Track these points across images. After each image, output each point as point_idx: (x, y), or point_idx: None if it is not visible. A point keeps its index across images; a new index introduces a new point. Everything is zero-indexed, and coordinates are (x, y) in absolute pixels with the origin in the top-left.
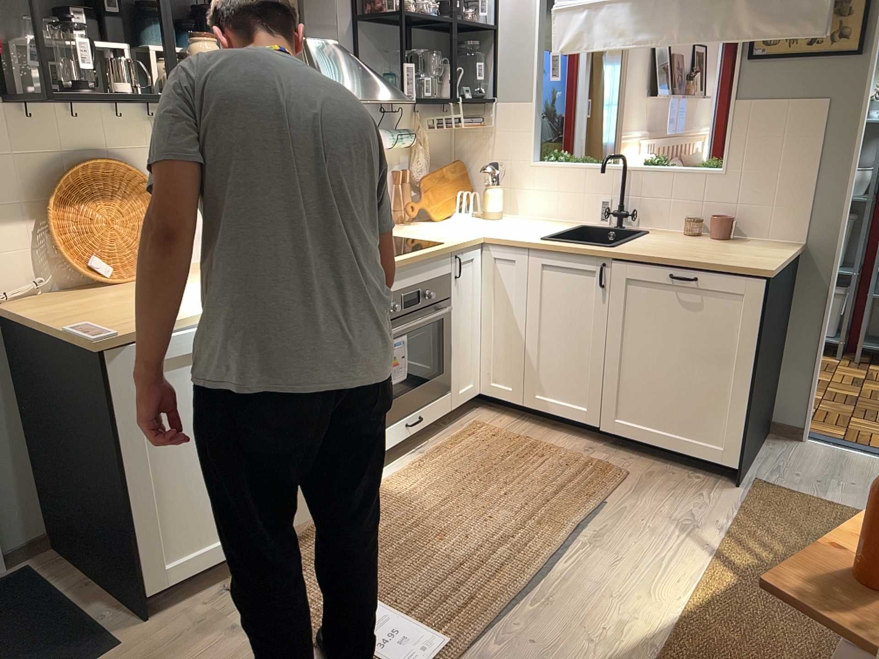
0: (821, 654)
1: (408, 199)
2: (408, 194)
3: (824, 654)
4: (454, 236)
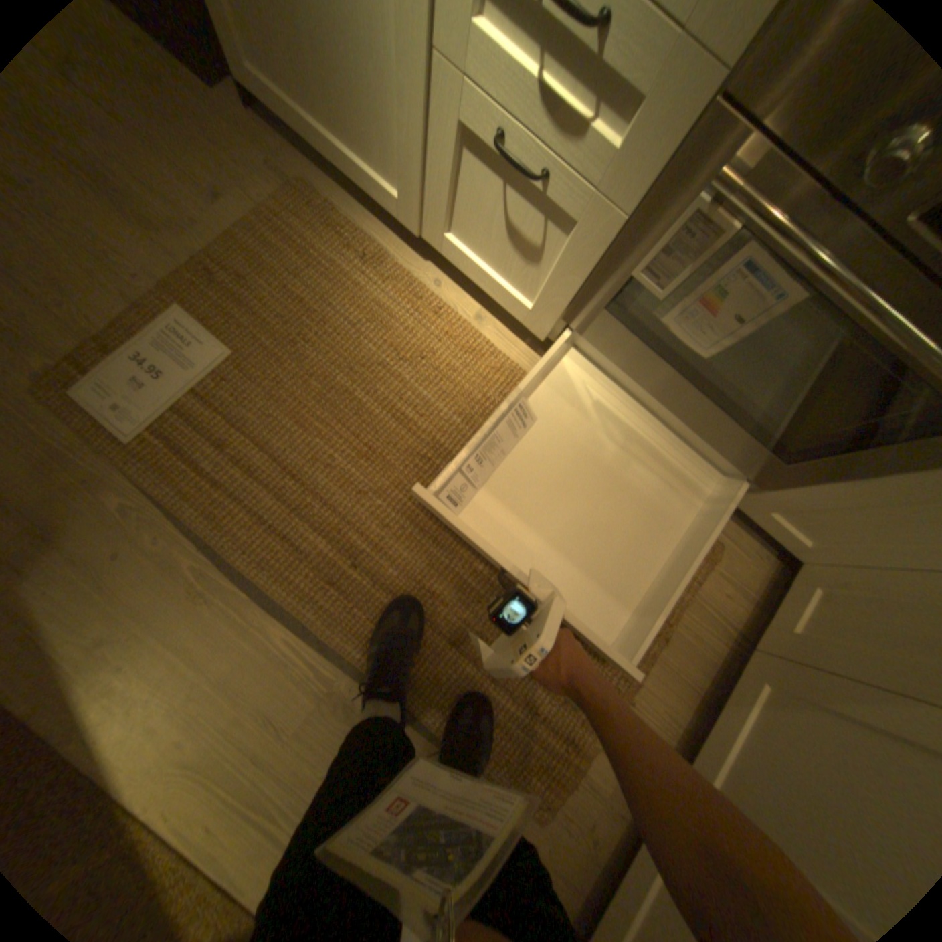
0: None
1: None
2: None
3: None
4: None
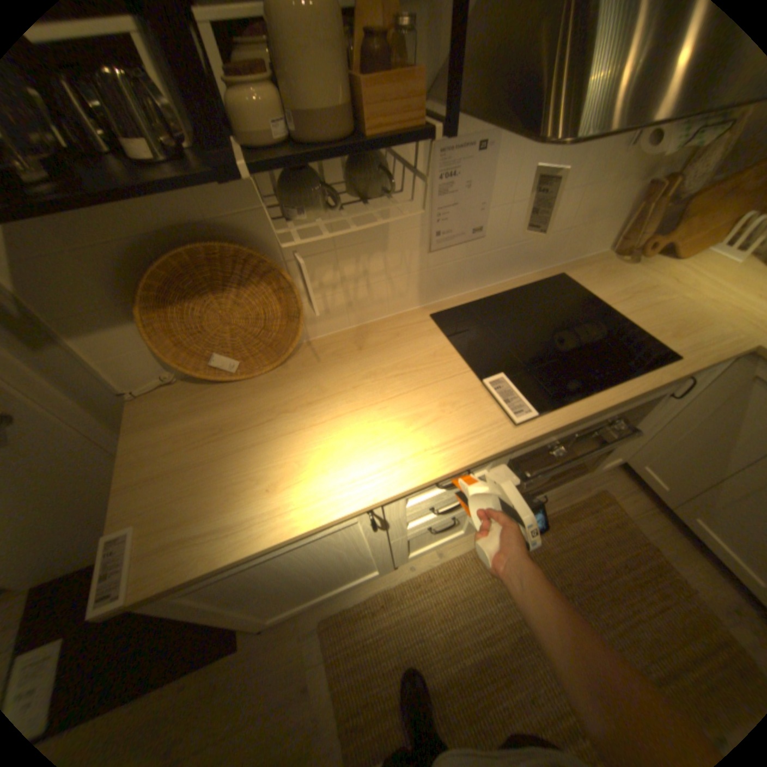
0: None
1: (653, 226)
2: (656, 219)
3: None
4: (702, 328)
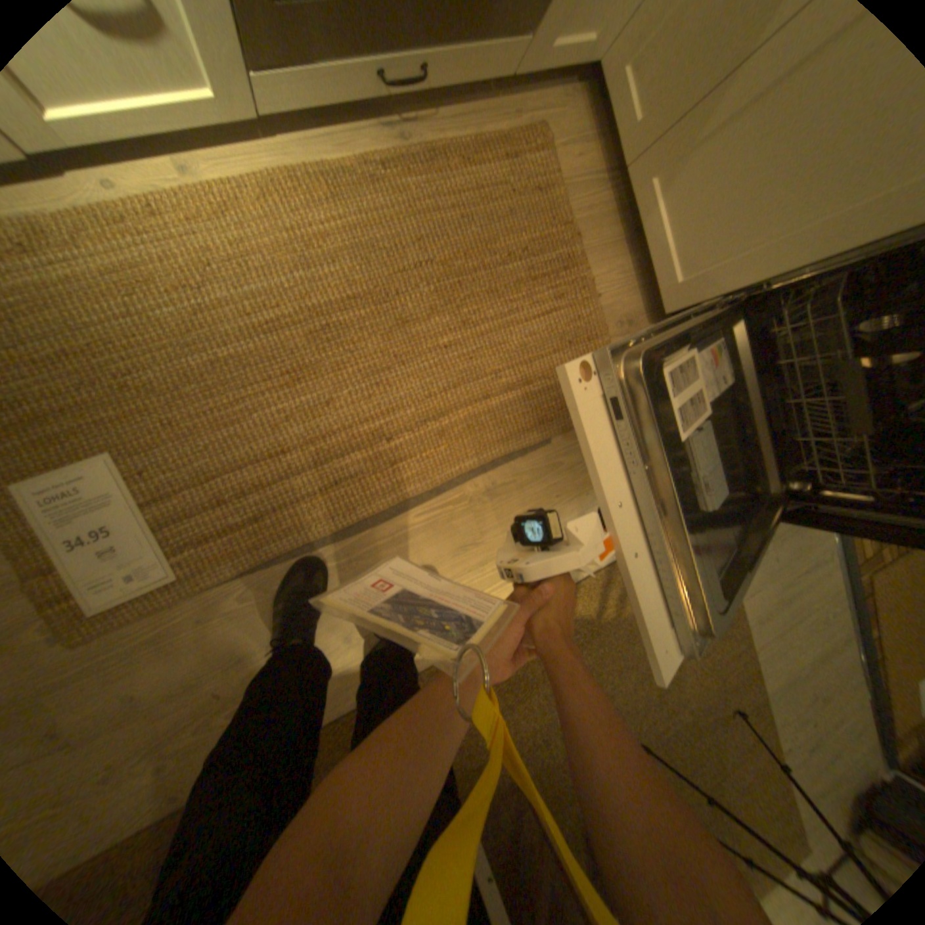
0: (527, 740)
1: None
2: None
3: (529, 739)
4: None
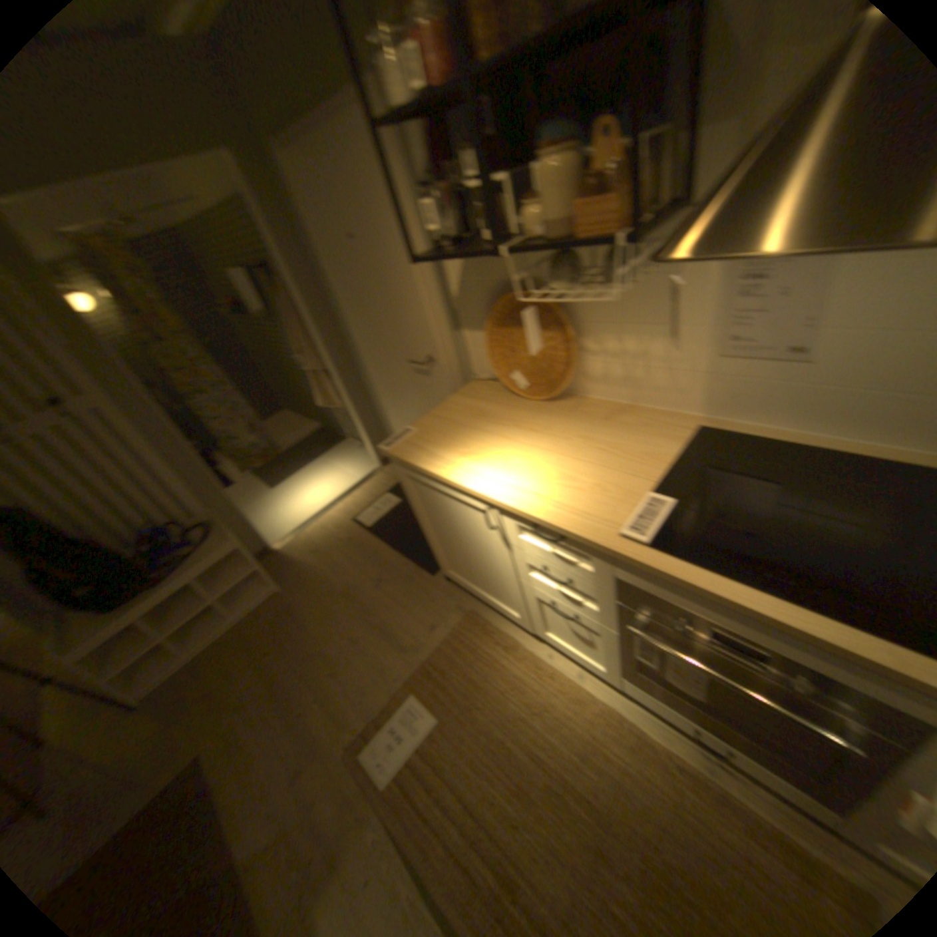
0: None
1: None
2: None
3: None
4: None
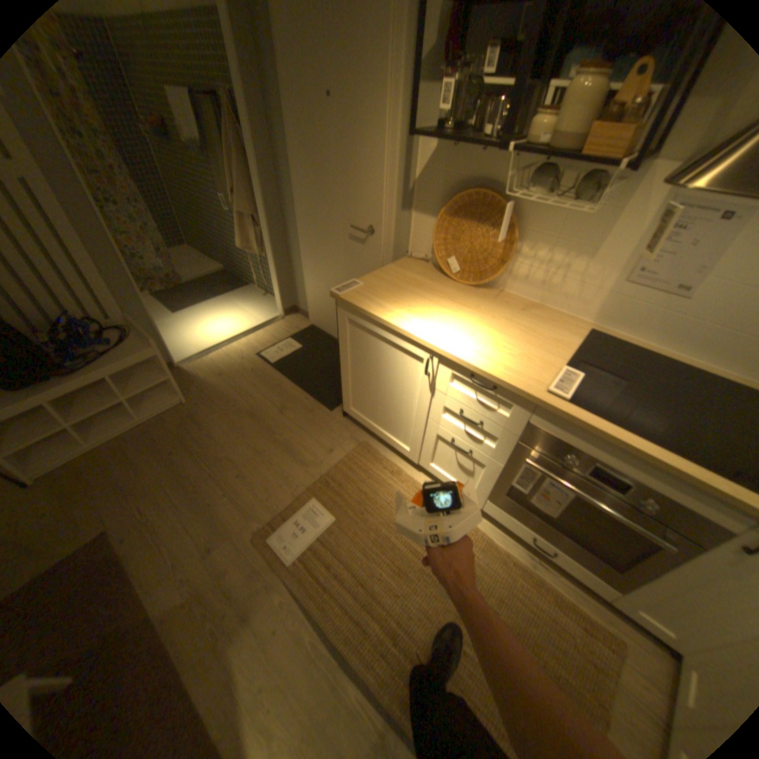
0: None
1: None
2: None
3: None
4: None
